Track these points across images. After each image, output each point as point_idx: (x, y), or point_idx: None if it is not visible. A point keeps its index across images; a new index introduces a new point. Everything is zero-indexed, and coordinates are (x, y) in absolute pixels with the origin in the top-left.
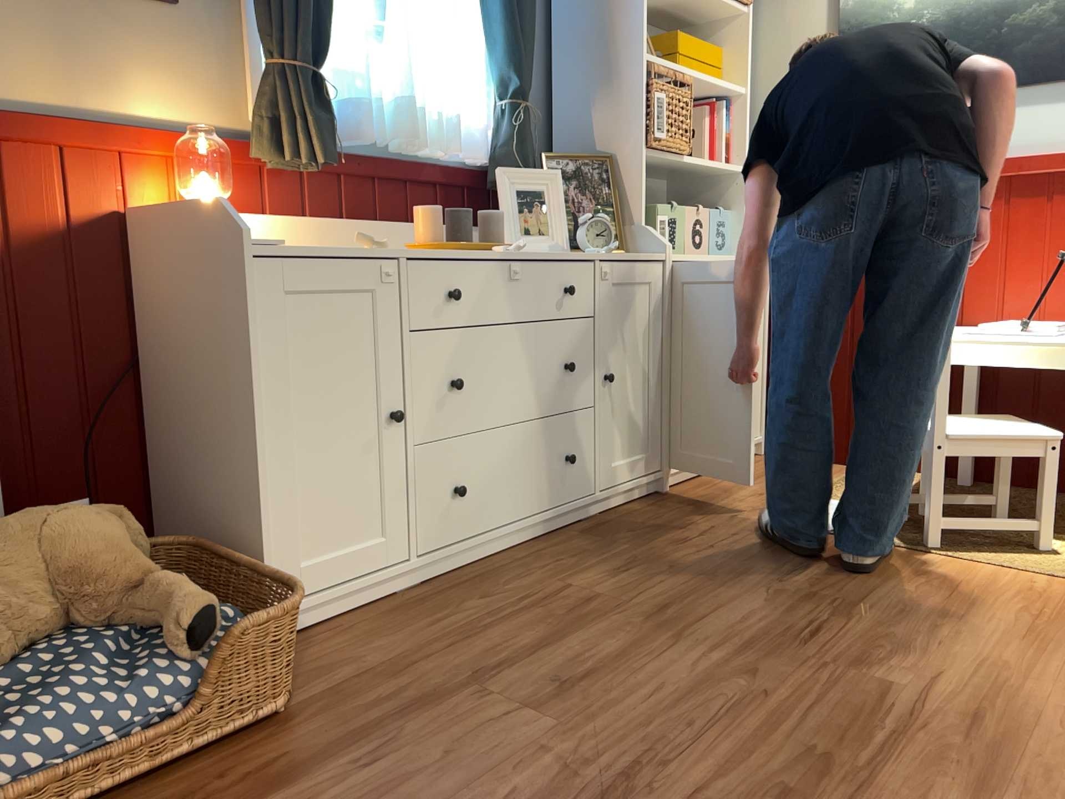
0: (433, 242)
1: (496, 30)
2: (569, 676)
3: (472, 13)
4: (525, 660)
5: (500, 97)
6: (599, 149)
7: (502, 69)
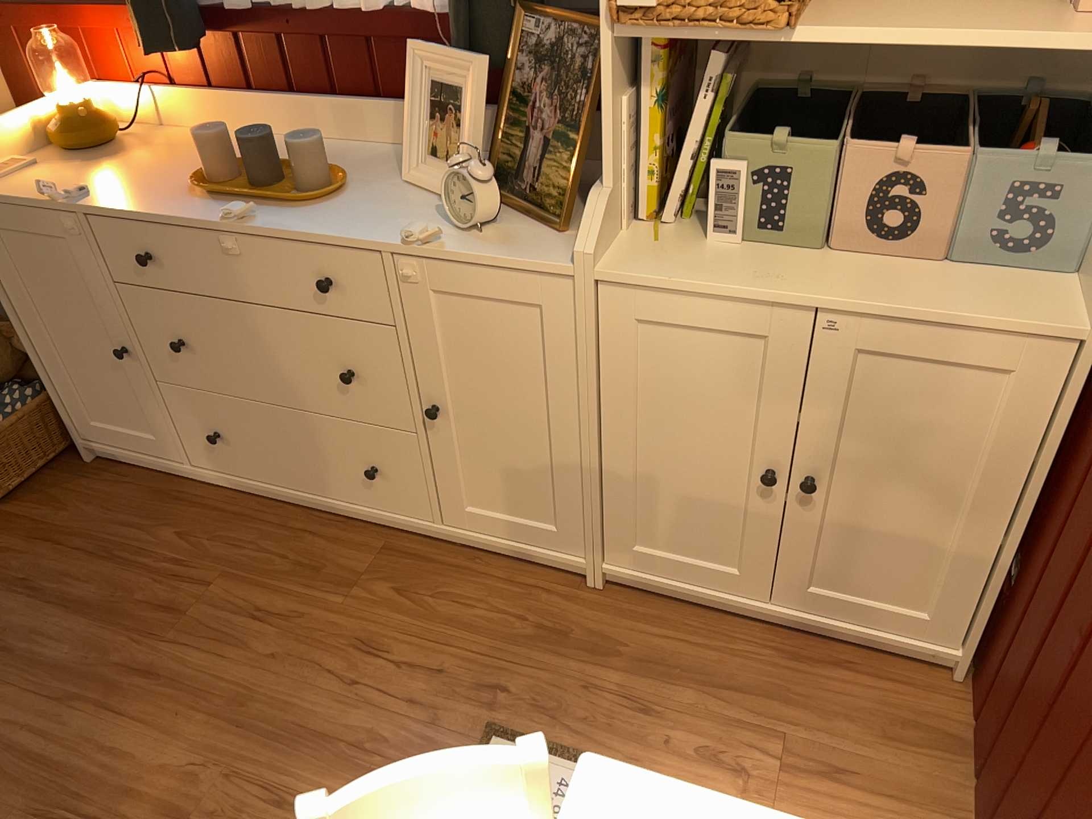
0: (198, 178)
1: None
2: (9, 638)
3: None
4: (46, 601)
5: None
6: None
7: None
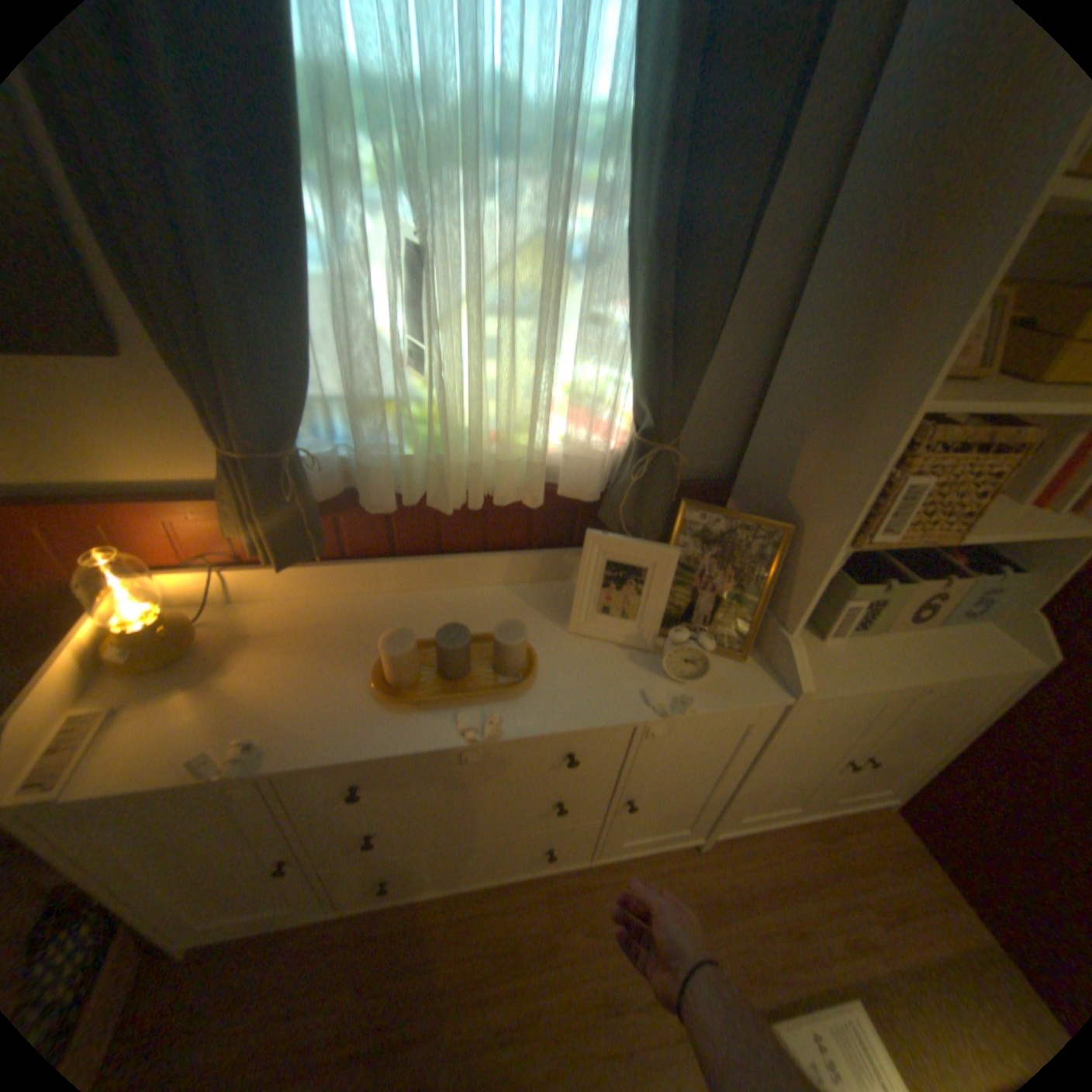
0: (389, 689)
1: (639, 331)
2: None
3: (615, 292)
4: None
5: (636, 421)
6: (790, 499)
7: (639, 390)
